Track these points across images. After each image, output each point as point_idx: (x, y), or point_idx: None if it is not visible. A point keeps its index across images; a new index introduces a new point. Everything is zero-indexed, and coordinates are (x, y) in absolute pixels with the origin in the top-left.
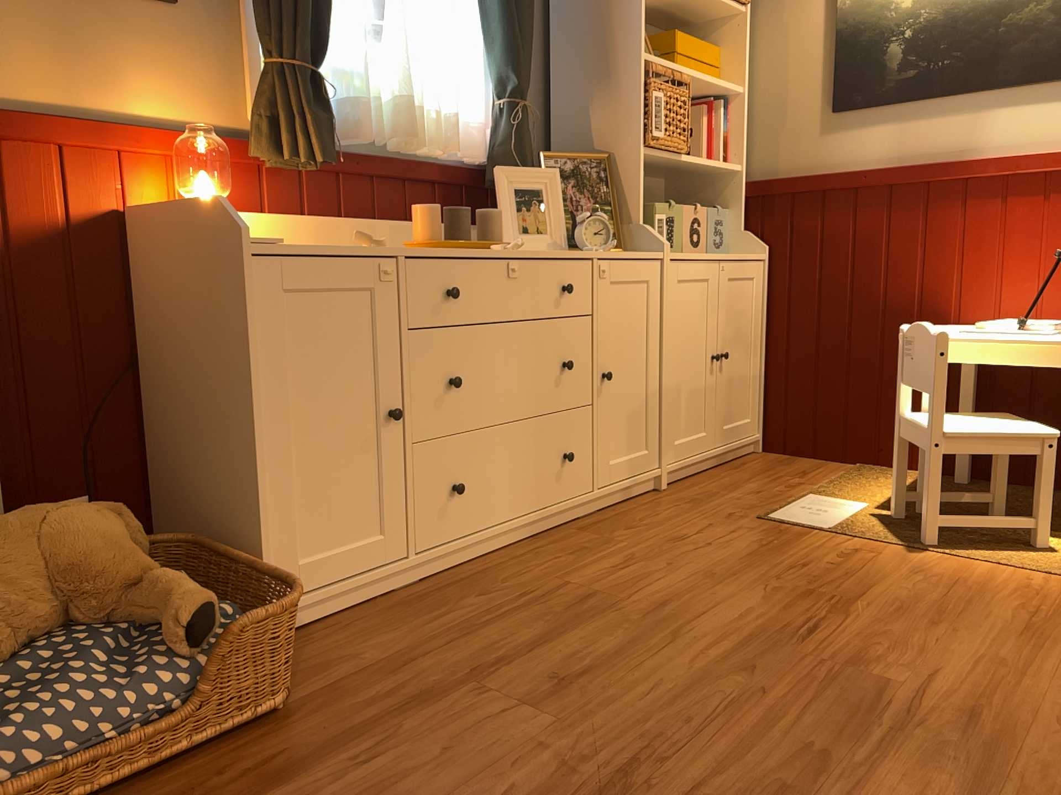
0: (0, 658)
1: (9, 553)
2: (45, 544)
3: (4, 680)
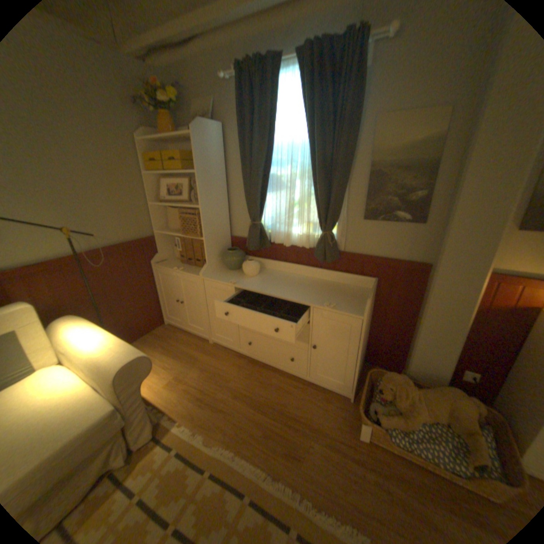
0: (430, 425)
1: (443, 404)
2: (453, 407)
3: (428, 430)
